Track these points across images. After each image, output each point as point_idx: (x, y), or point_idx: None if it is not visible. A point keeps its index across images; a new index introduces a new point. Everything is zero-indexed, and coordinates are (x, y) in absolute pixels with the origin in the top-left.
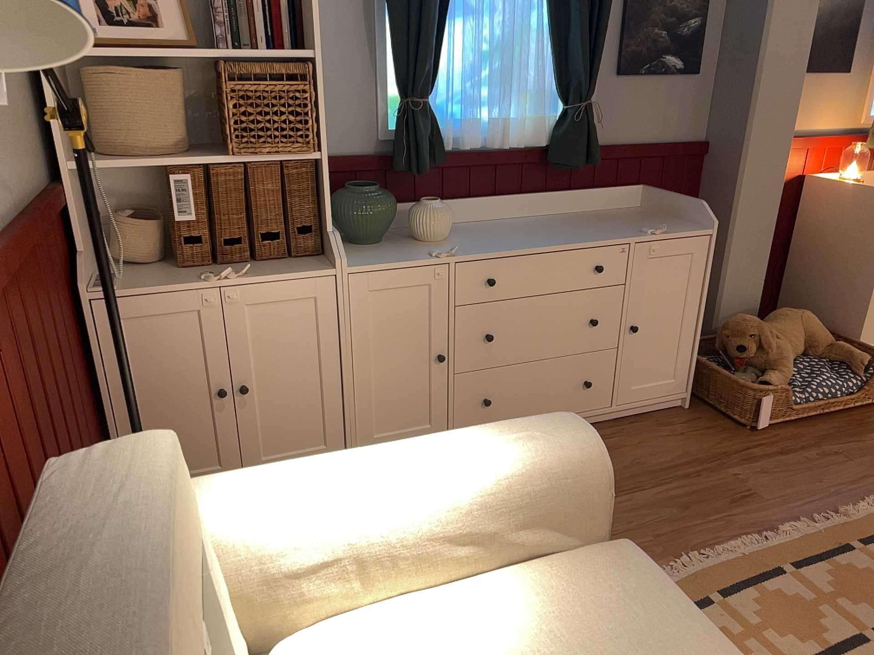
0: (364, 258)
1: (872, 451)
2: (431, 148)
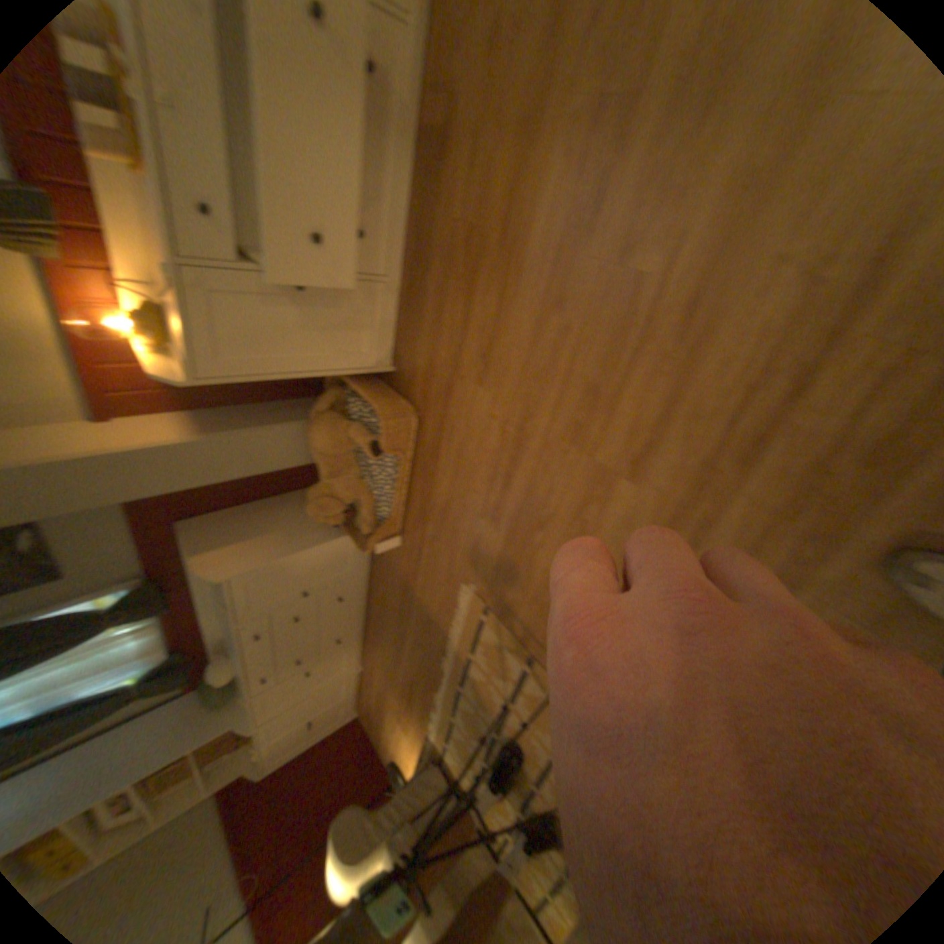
0: (238, 711)
1: (436, 516)
2: (158, 664)
